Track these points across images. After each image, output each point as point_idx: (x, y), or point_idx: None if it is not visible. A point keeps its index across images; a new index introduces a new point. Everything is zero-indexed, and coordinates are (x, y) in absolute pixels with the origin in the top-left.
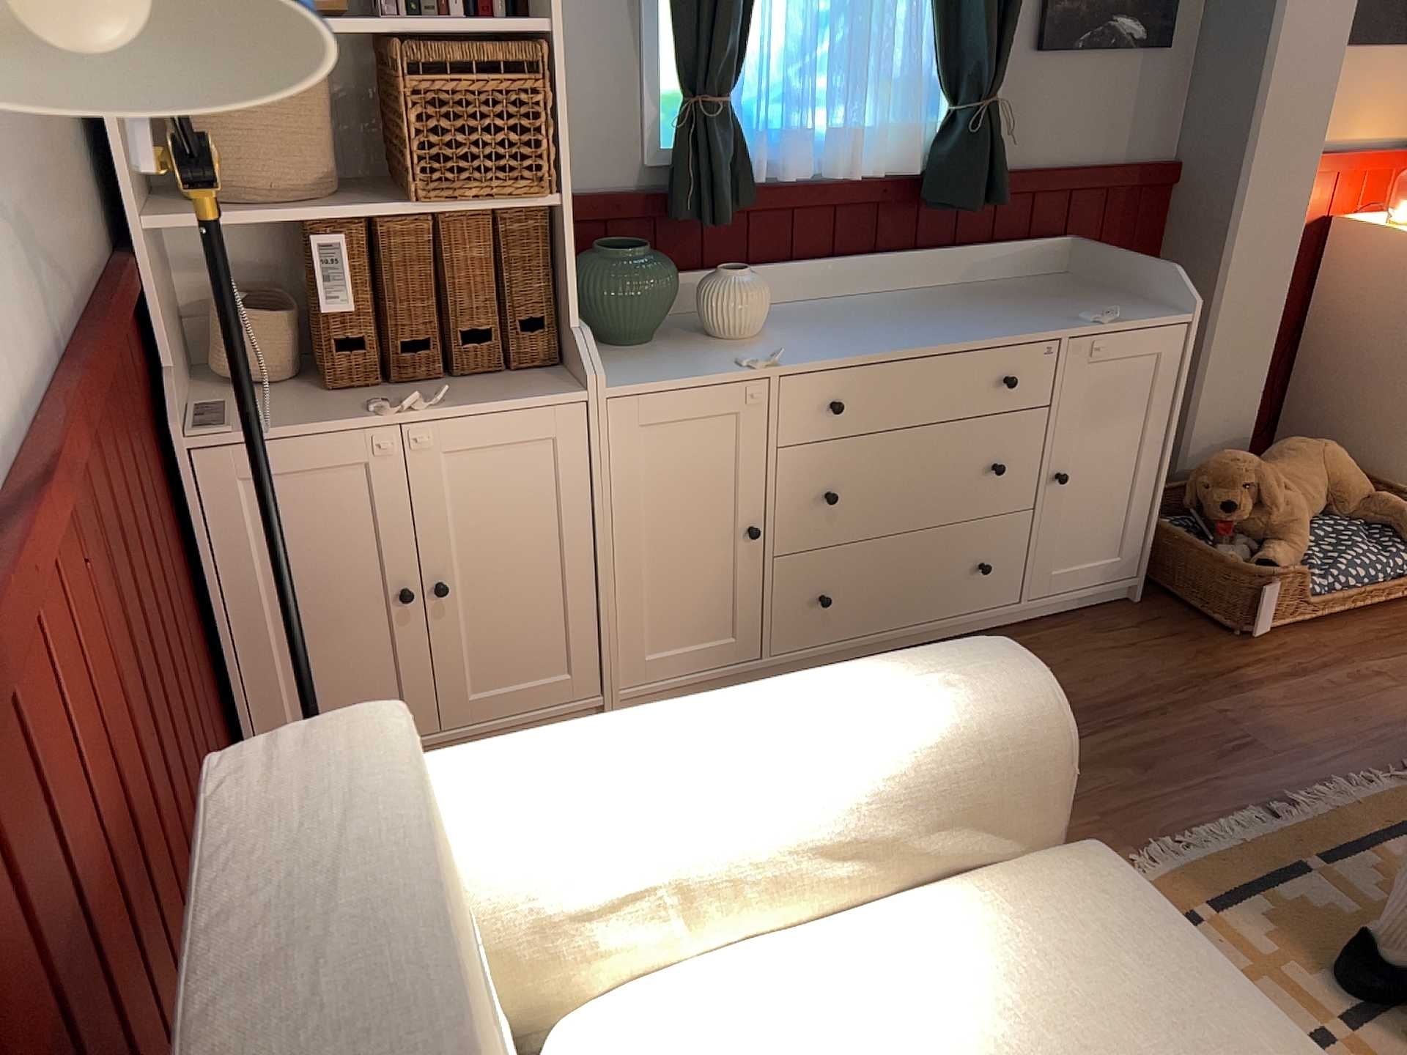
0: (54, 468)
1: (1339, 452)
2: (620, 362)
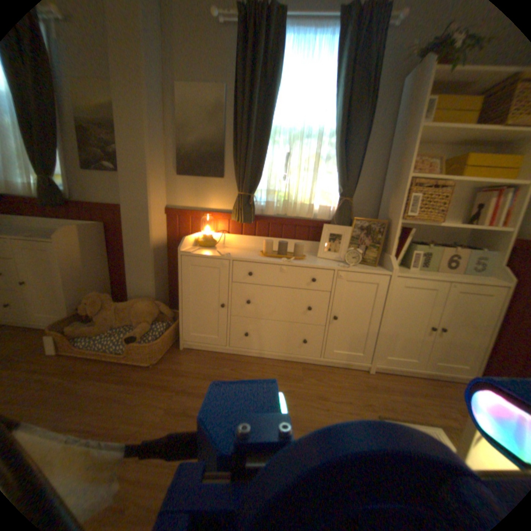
0: None
1: (142, 305)
2: None
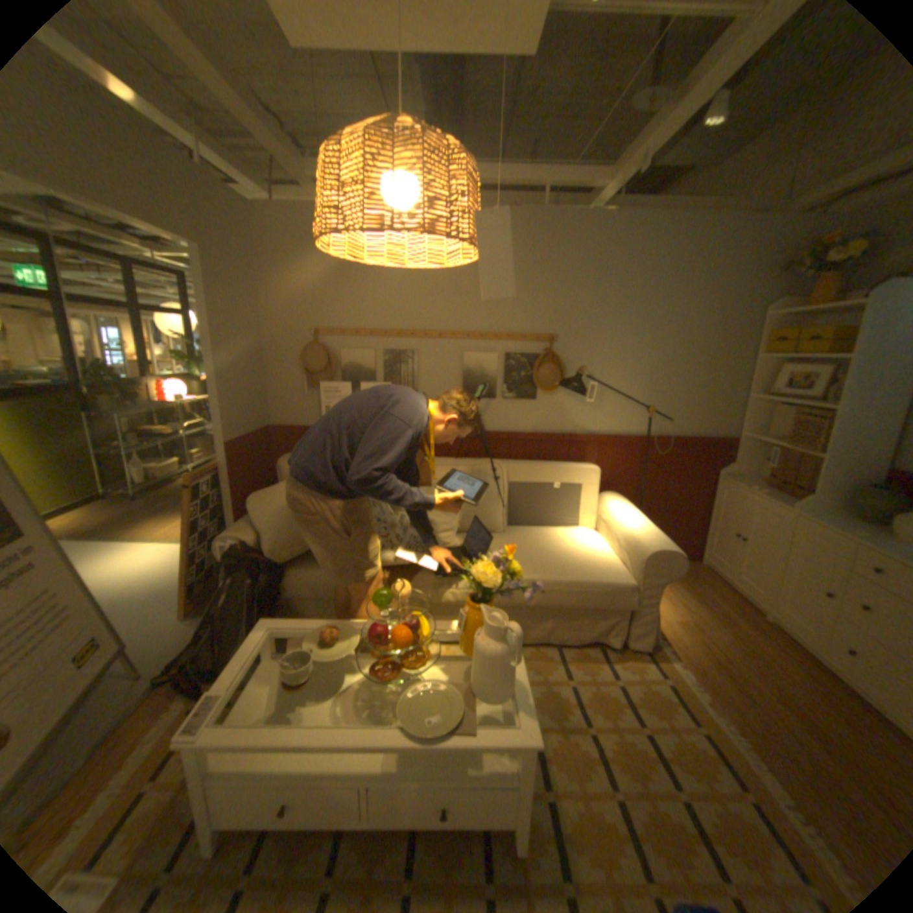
0: (624, 439)
1: None
2: (836, 518)
